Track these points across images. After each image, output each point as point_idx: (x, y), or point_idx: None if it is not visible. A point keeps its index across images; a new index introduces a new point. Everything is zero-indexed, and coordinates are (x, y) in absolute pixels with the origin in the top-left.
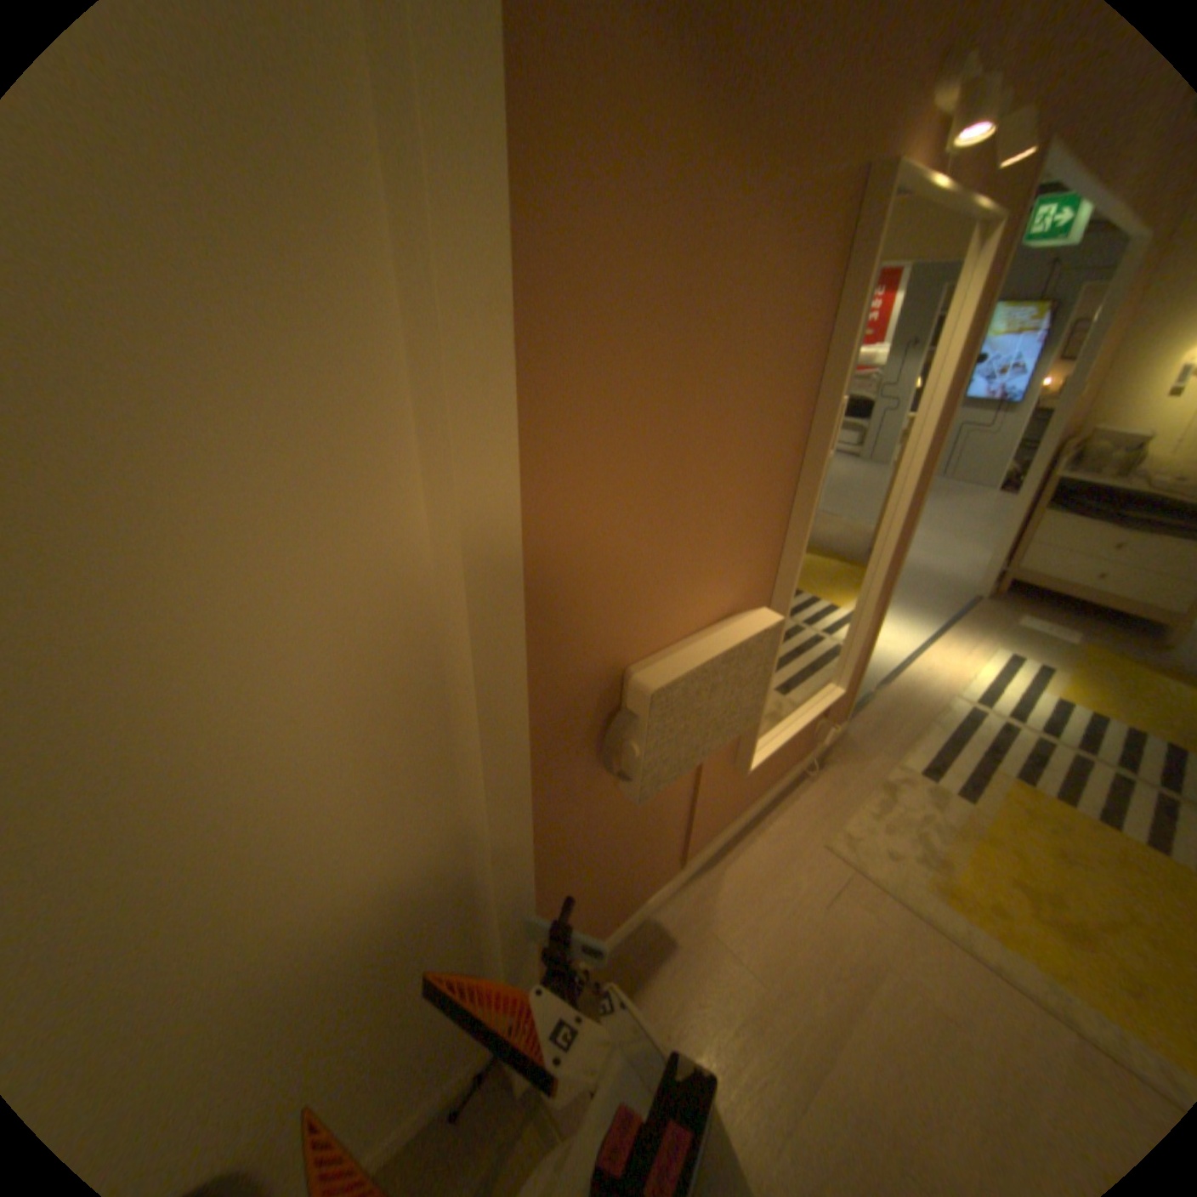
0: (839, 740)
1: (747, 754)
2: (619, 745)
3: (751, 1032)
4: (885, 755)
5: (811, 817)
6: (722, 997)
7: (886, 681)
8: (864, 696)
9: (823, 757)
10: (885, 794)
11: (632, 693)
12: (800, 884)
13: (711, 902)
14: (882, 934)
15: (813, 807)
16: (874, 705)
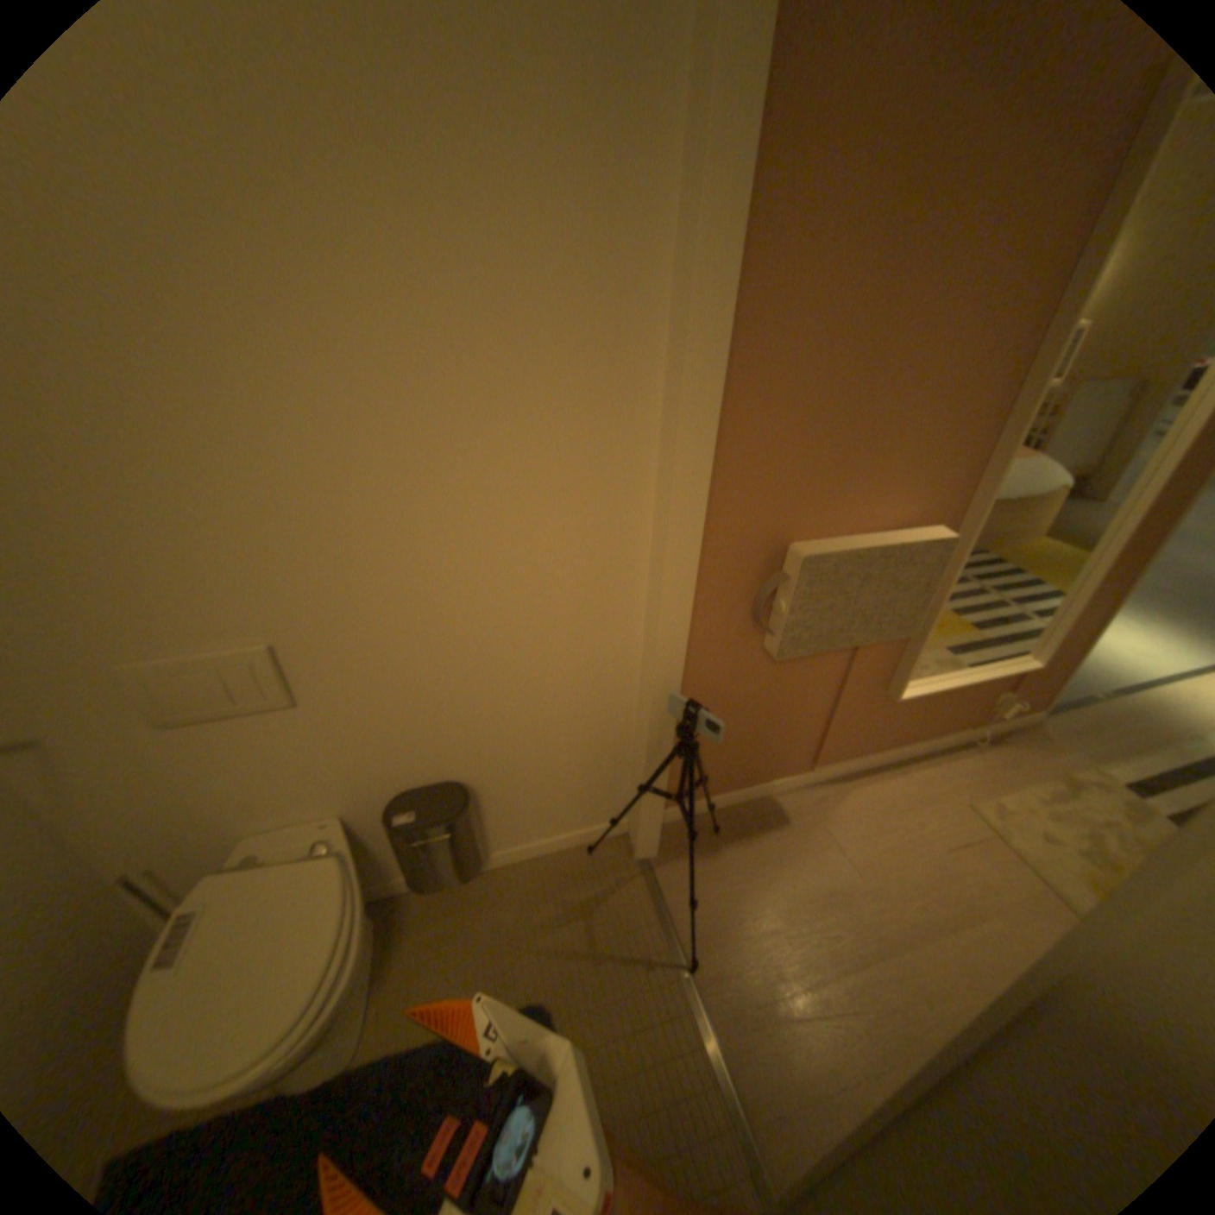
0: (1031, 728)
1: (901, 681)
2: (770, 605)
3: (836, 895)
4: (1085, 756)
5: (966, 780)
6: (819, 870)
7: (1123, 692)
8: (1084, 698)
9: (1003, 736)
10: (1066, 788)
11: (789, 557)
12: (930, 824)
13: (834, 806)
14: (1005, 890)
15: (971, 773)
16: (1094, 710)
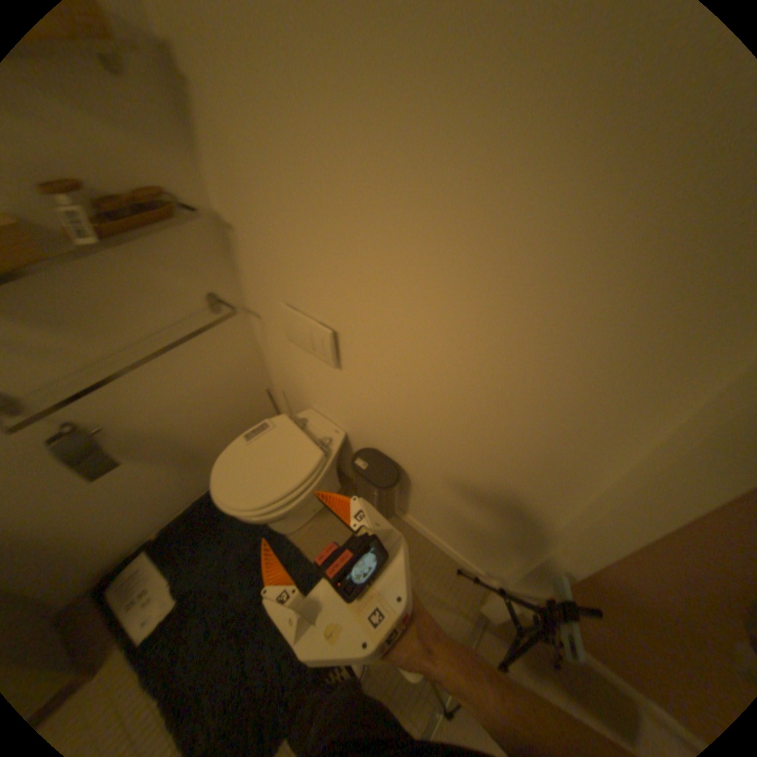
0: None
1: None
2: None
3: None
4: None
5: None
6: None
7: None
8: None
9: None
10: None
11: None
12: None
13: None
14: None
15: None
16: None
